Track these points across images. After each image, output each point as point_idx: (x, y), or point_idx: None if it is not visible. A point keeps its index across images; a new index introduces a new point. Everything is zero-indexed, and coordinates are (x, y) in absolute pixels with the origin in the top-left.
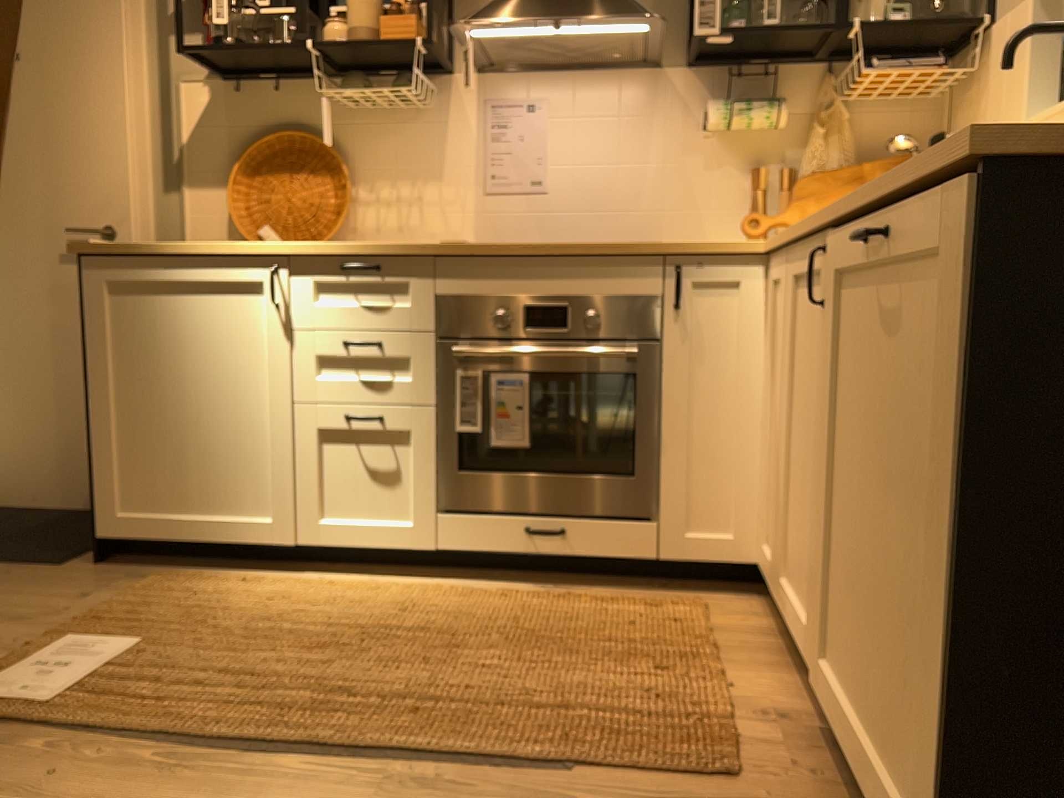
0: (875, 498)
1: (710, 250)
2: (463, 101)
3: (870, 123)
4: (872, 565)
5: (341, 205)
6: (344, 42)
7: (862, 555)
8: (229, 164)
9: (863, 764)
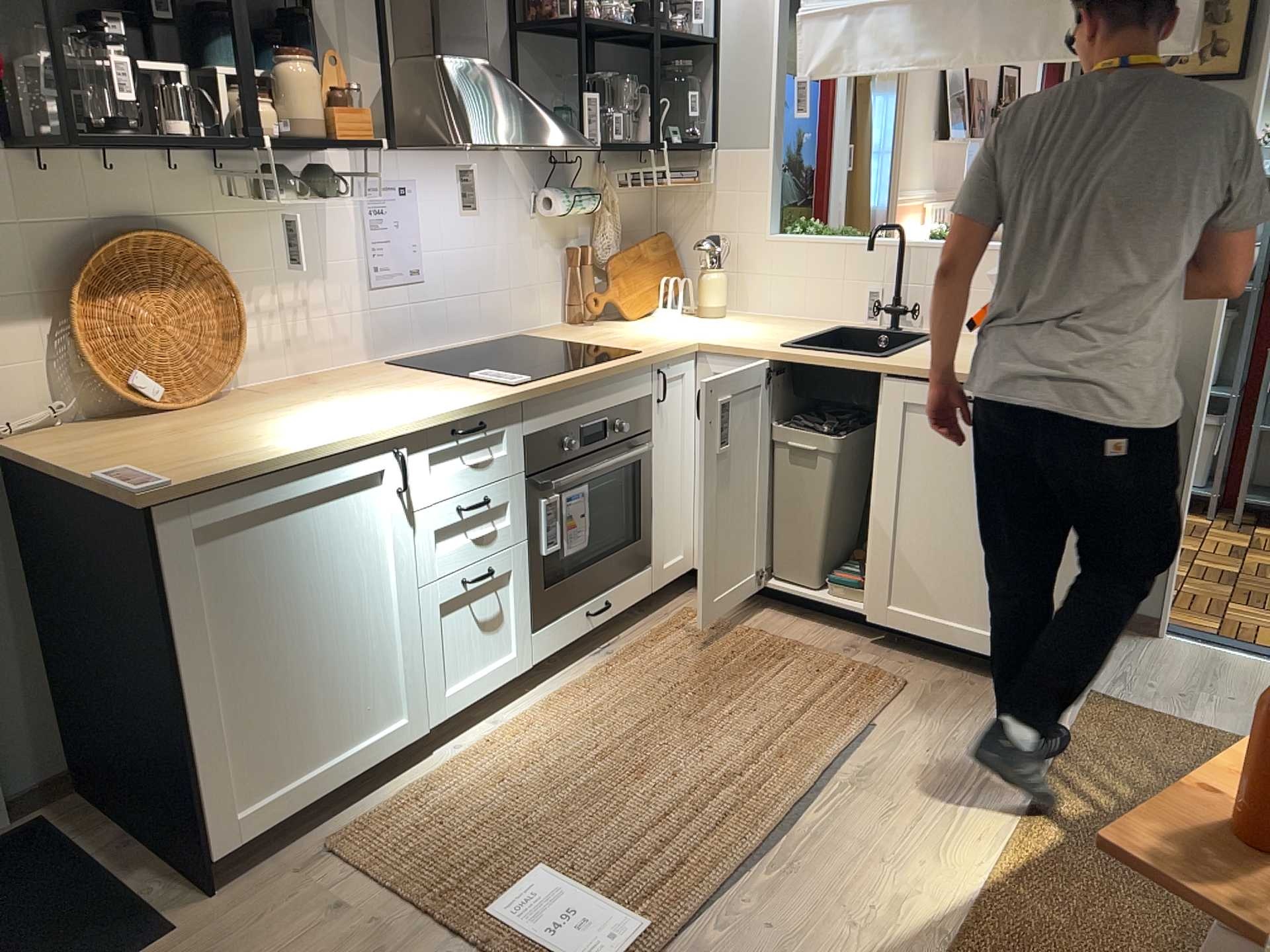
0: (957, 518)
1: (677, 353)
2: (342, 184)
3: (621, 202)
4: (953, 550)
5: (231, 328)
6: (284, 134)
7: (937, 546)
8: (40, 286)
9: (955, 641)
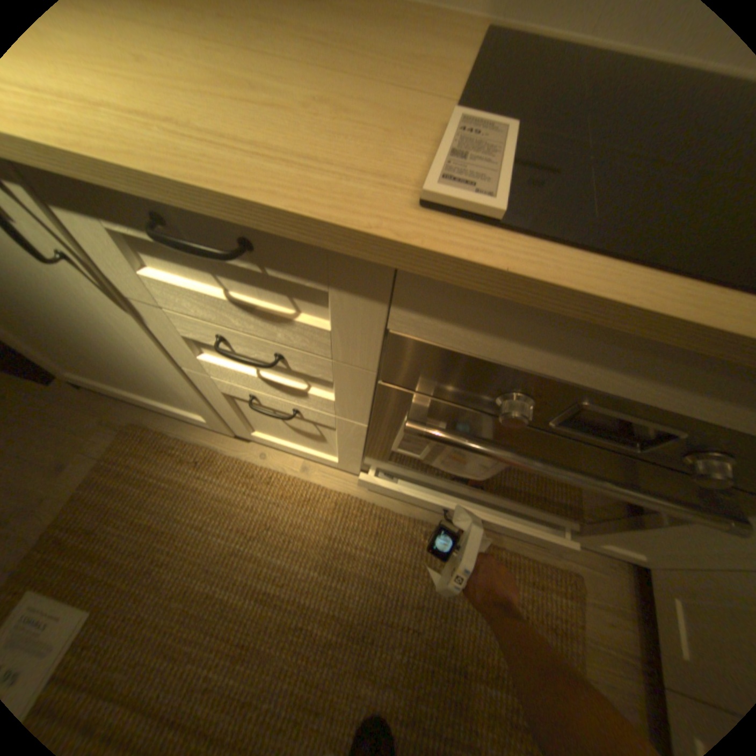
0: None
1: None
2: None
3: None
4: None
5: None
6: None
7: None
8: None
9: None
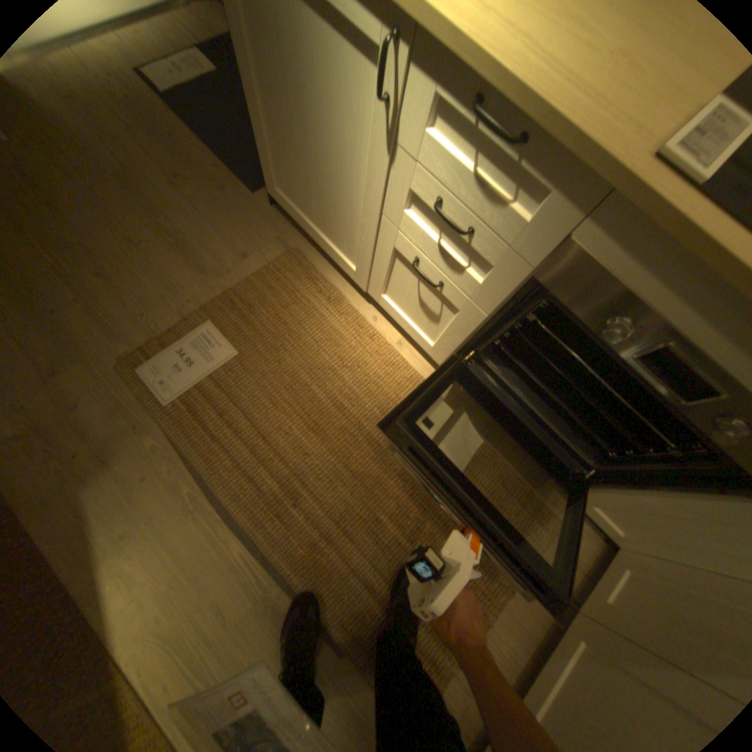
0: None
1: None
2: None
3: None
4: None
5: None
6: None
7: None
8: None
9: None
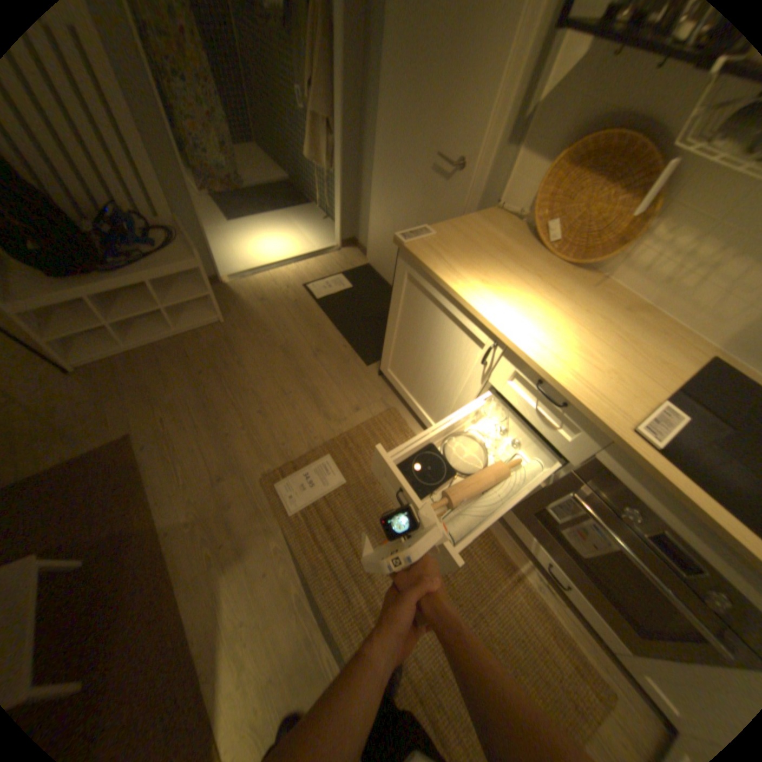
0: None
1: None
2: None
3: None
4: None
5: (631, 236)
6: None
7: None
8: (566, 140)
9: None
